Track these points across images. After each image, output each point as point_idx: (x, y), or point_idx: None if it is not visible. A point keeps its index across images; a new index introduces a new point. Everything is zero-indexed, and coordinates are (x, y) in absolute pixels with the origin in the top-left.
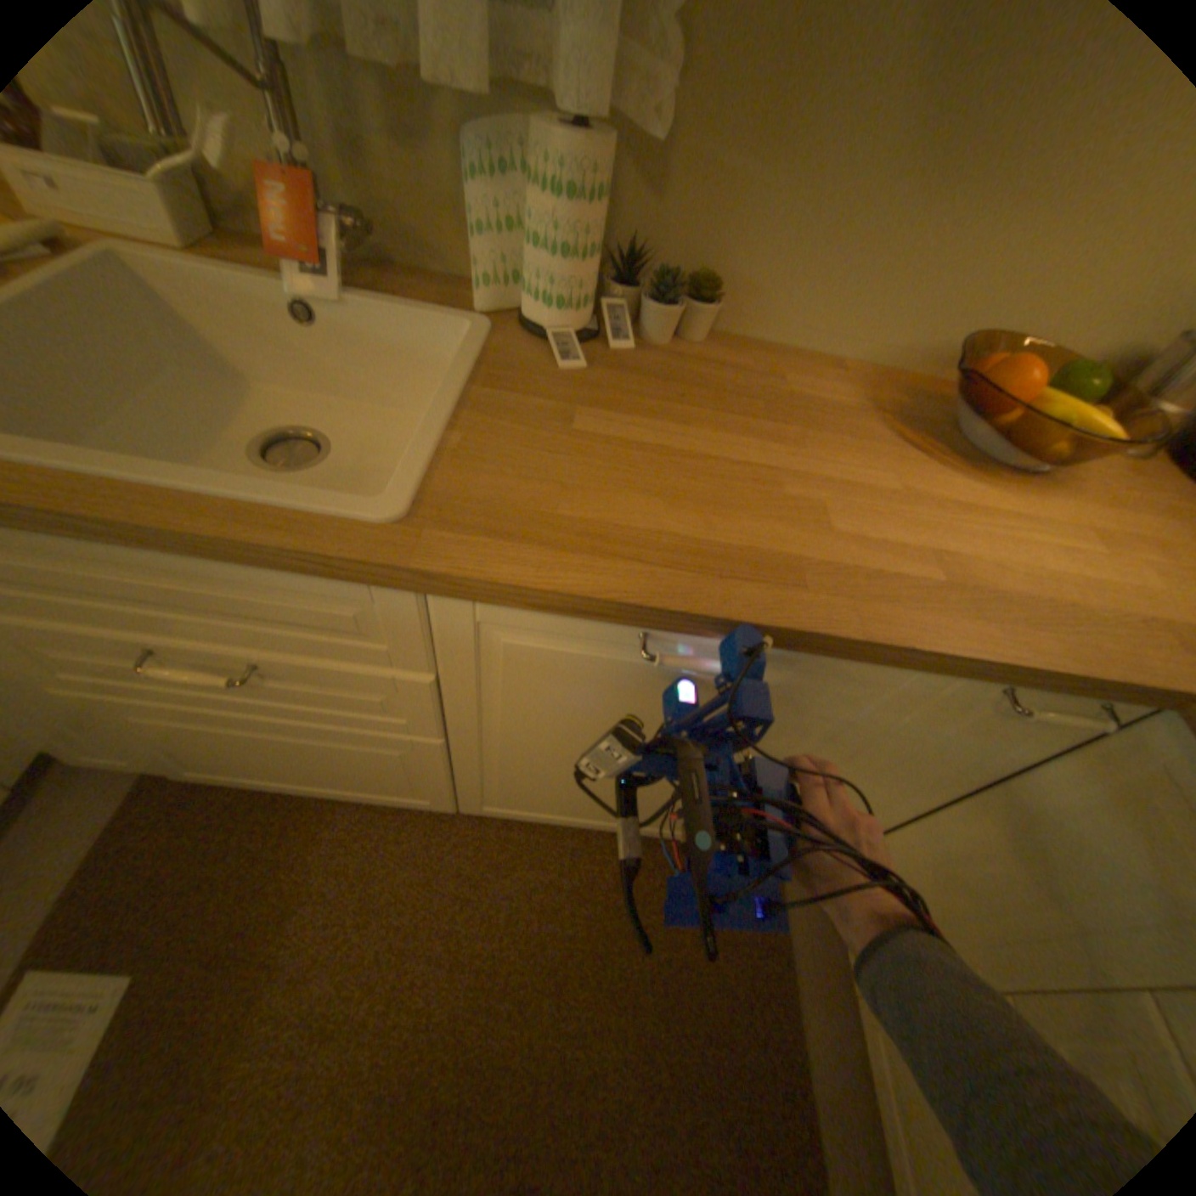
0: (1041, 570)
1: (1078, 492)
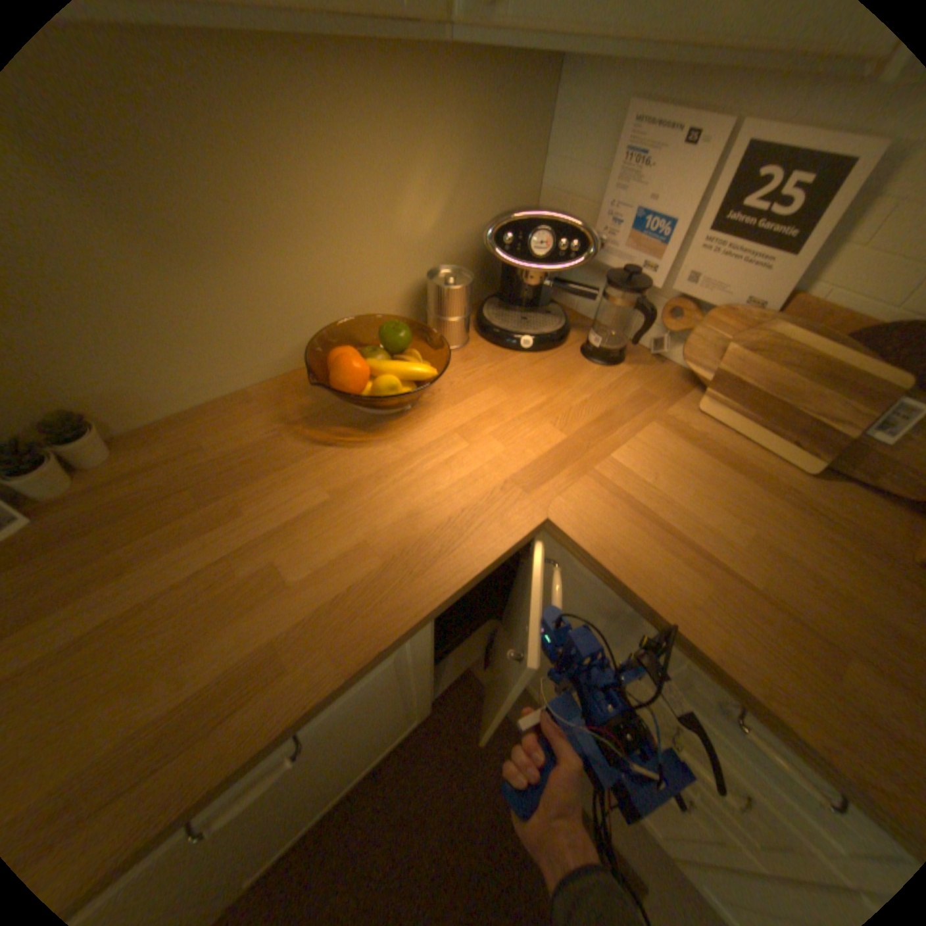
0: (436, 496)
1: (438, 404)
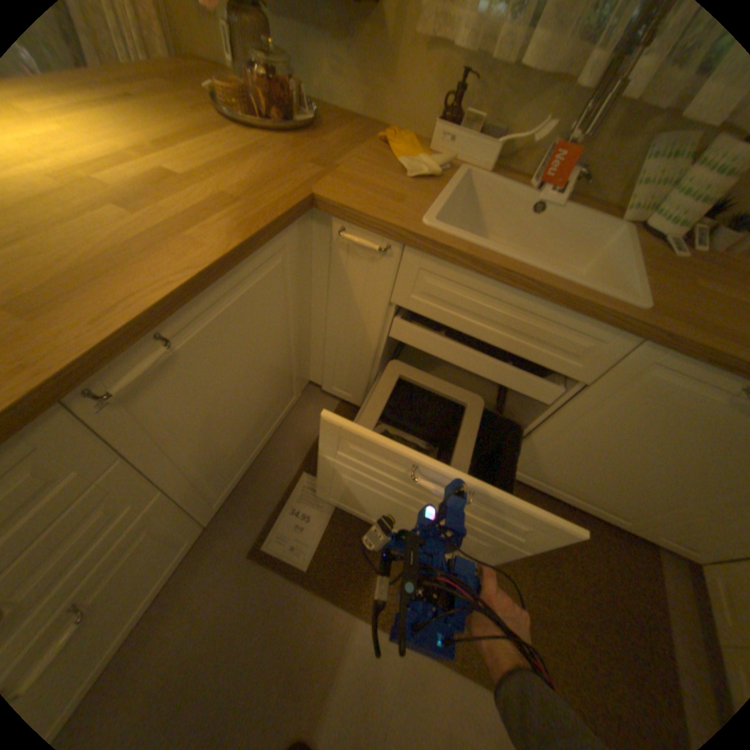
0: None
1: None
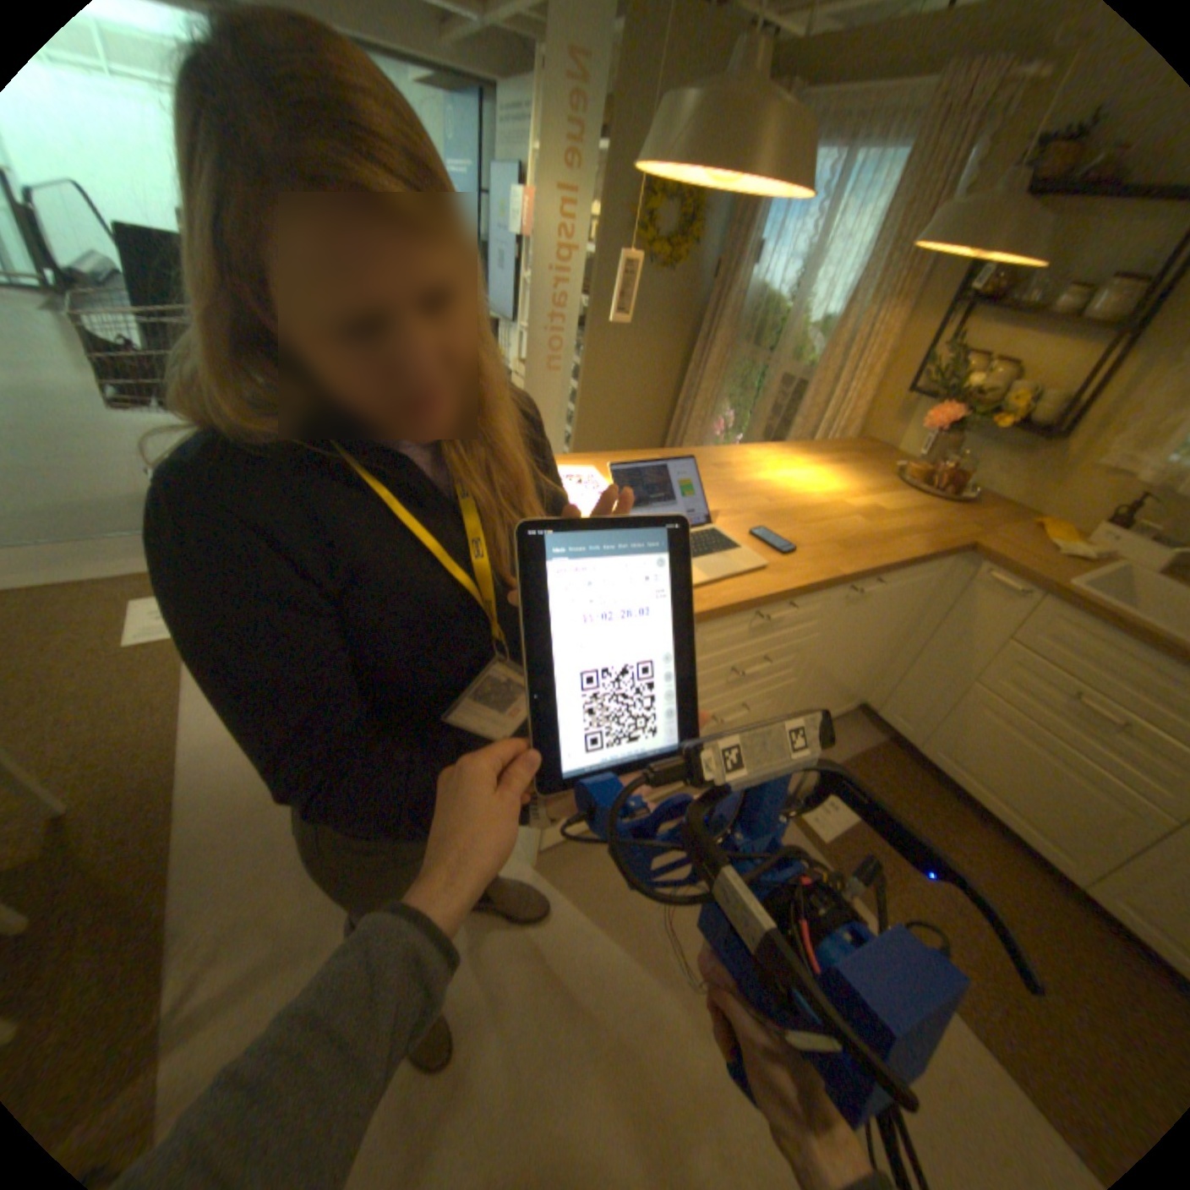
0: None
1: None
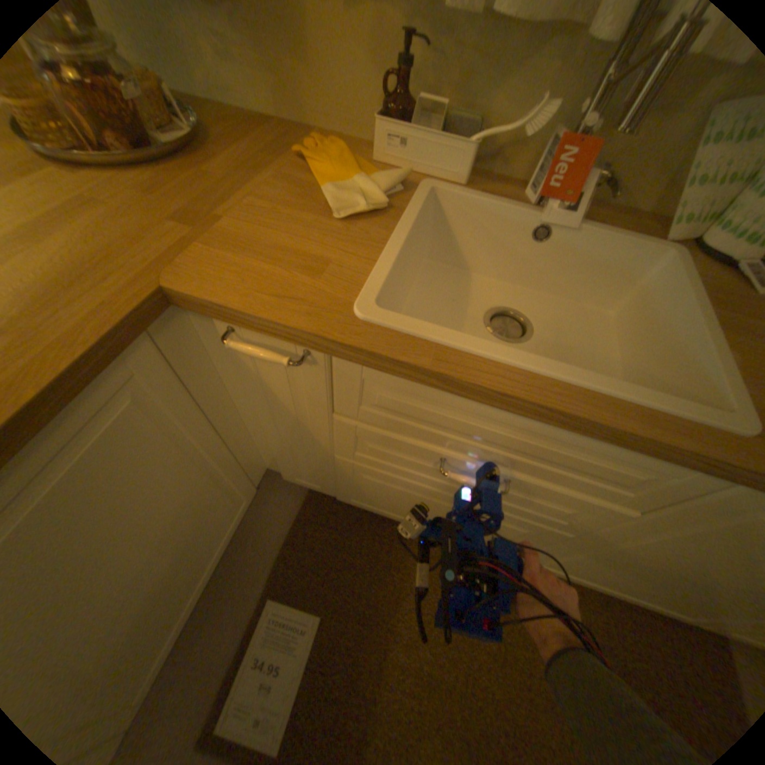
0: None
1: None
